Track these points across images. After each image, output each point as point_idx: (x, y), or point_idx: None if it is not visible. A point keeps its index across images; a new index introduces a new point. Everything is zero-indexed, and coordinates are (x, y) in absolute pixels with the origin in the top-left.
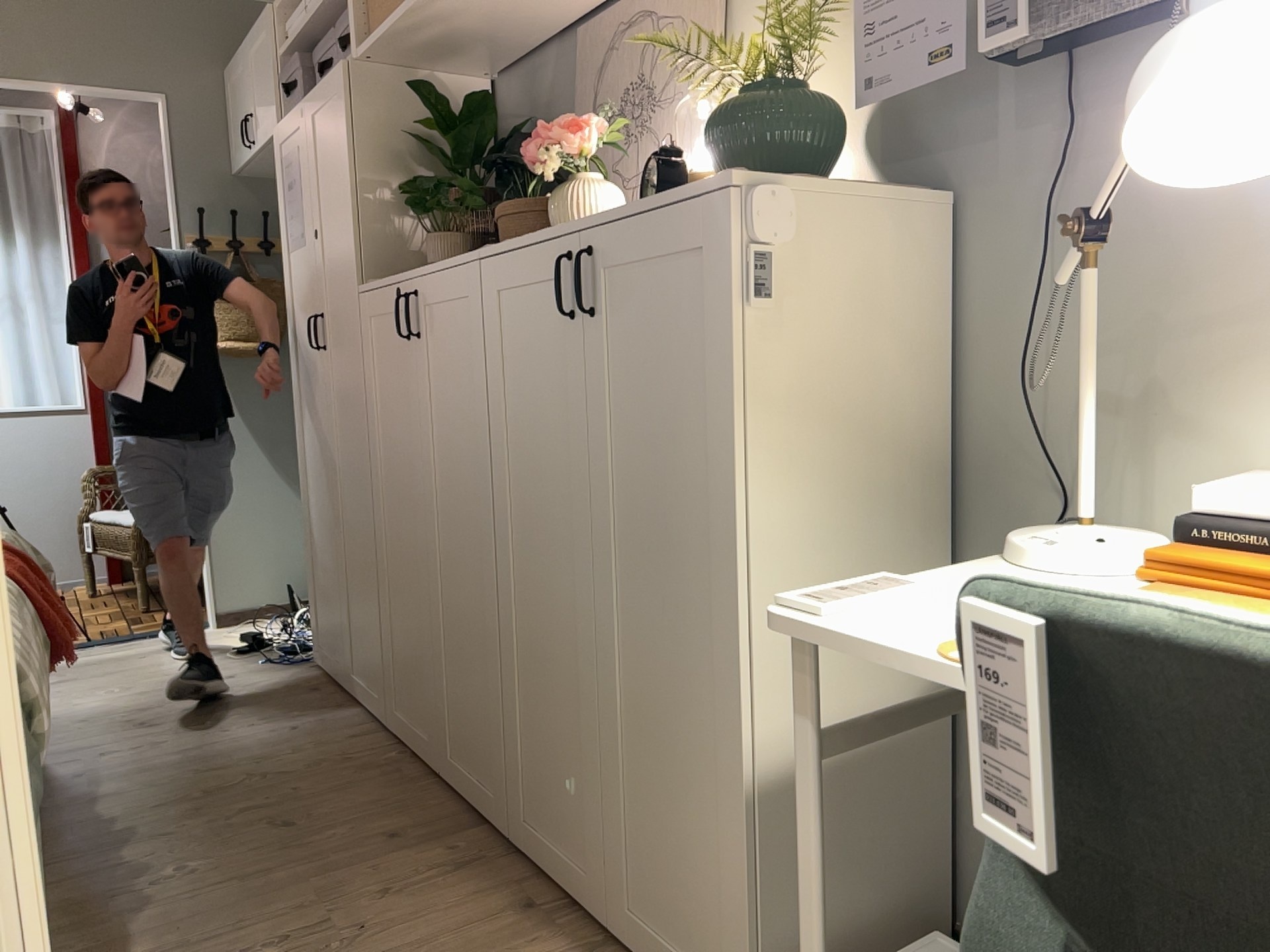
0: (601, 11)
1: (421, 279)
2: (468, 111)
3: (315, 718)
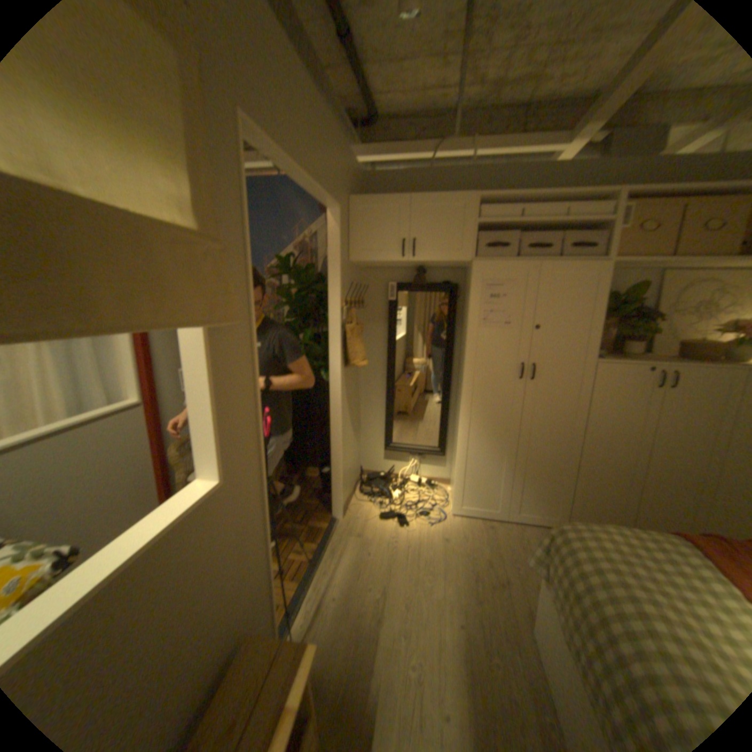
0: (678, 269)
1: (687, 369)
2: (639, 294)
3: (534, 540)
